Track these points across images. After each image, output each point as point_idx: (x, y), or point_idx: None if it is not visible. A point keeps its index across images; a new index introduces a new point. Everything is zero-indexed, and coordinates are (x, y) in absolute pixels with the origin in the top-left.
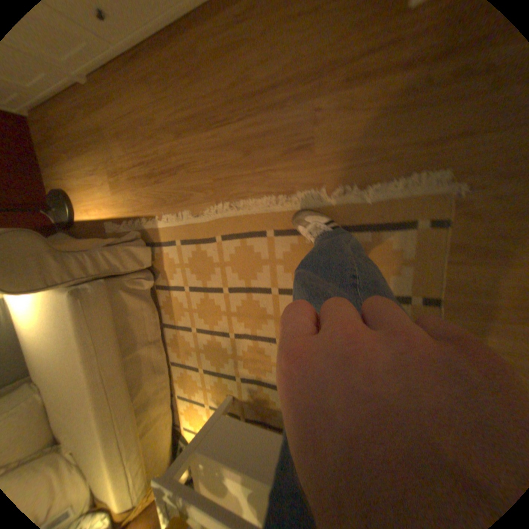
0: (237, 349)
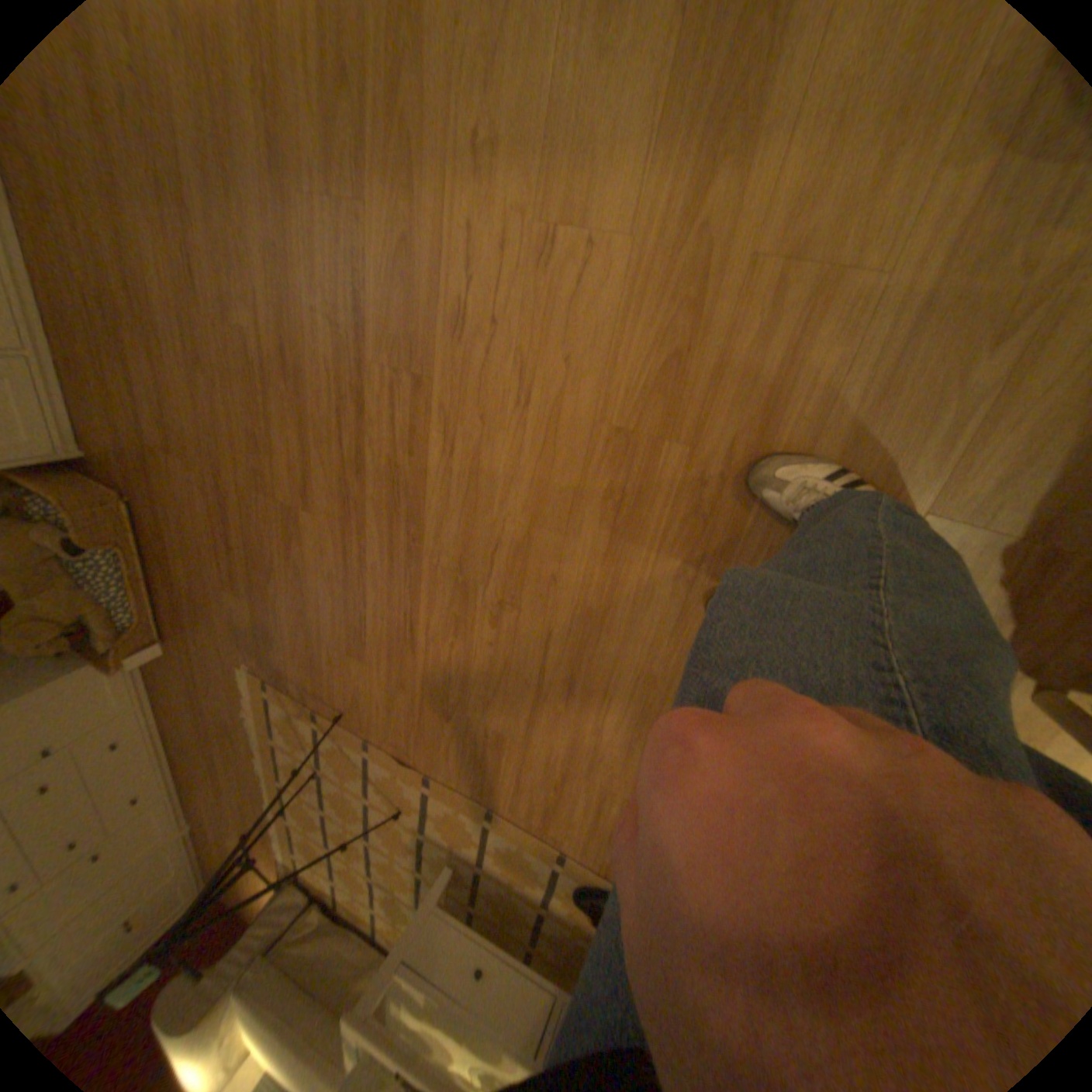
0: (375, 885)
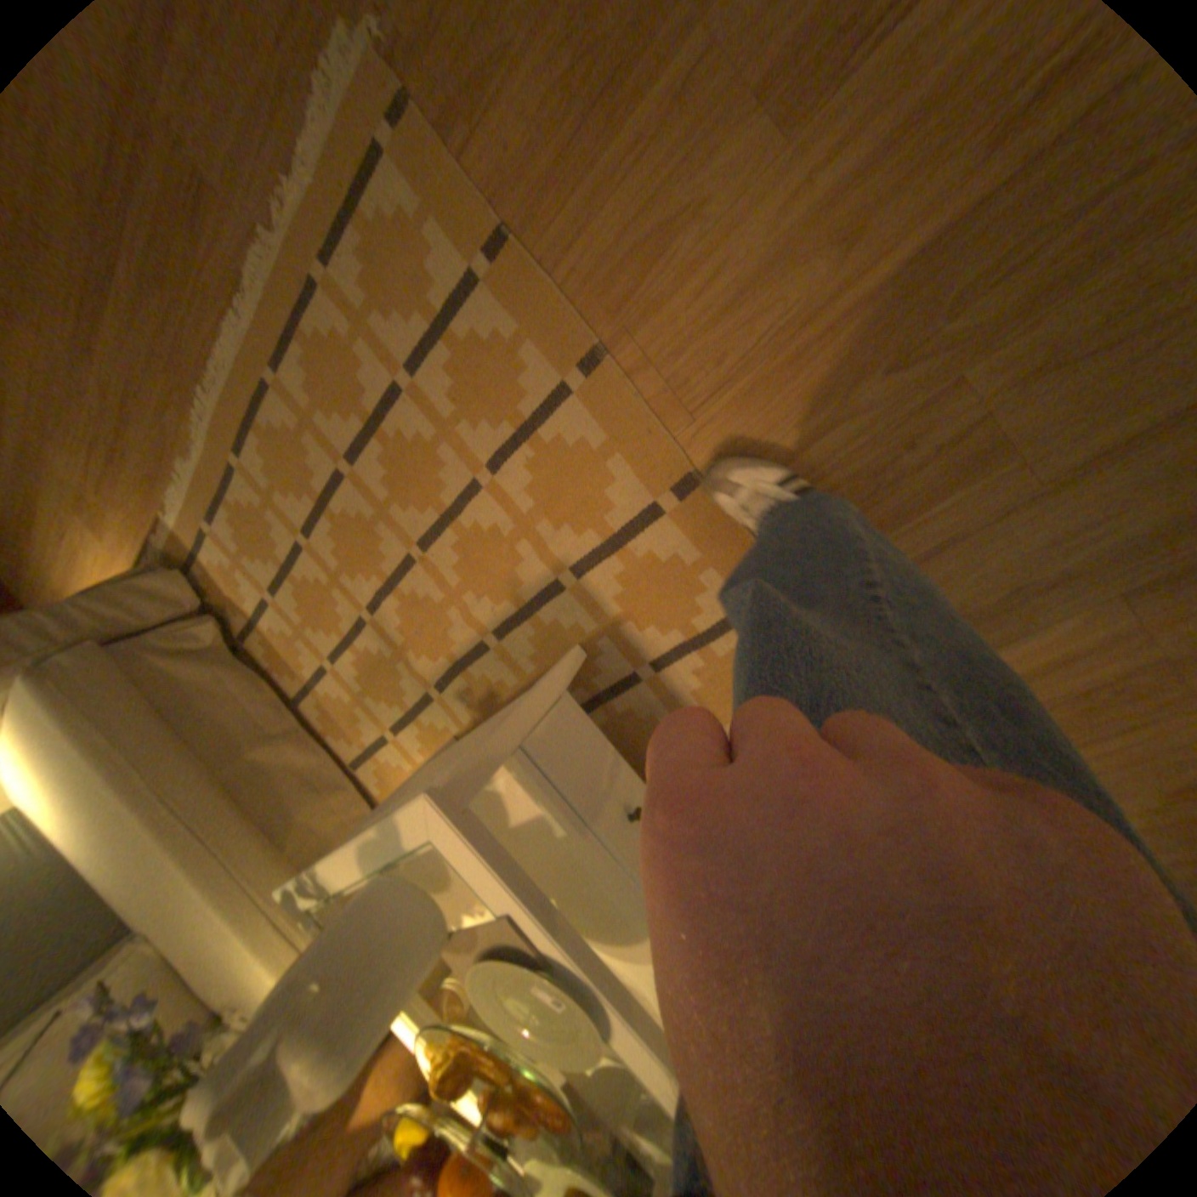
0: (388, 632)
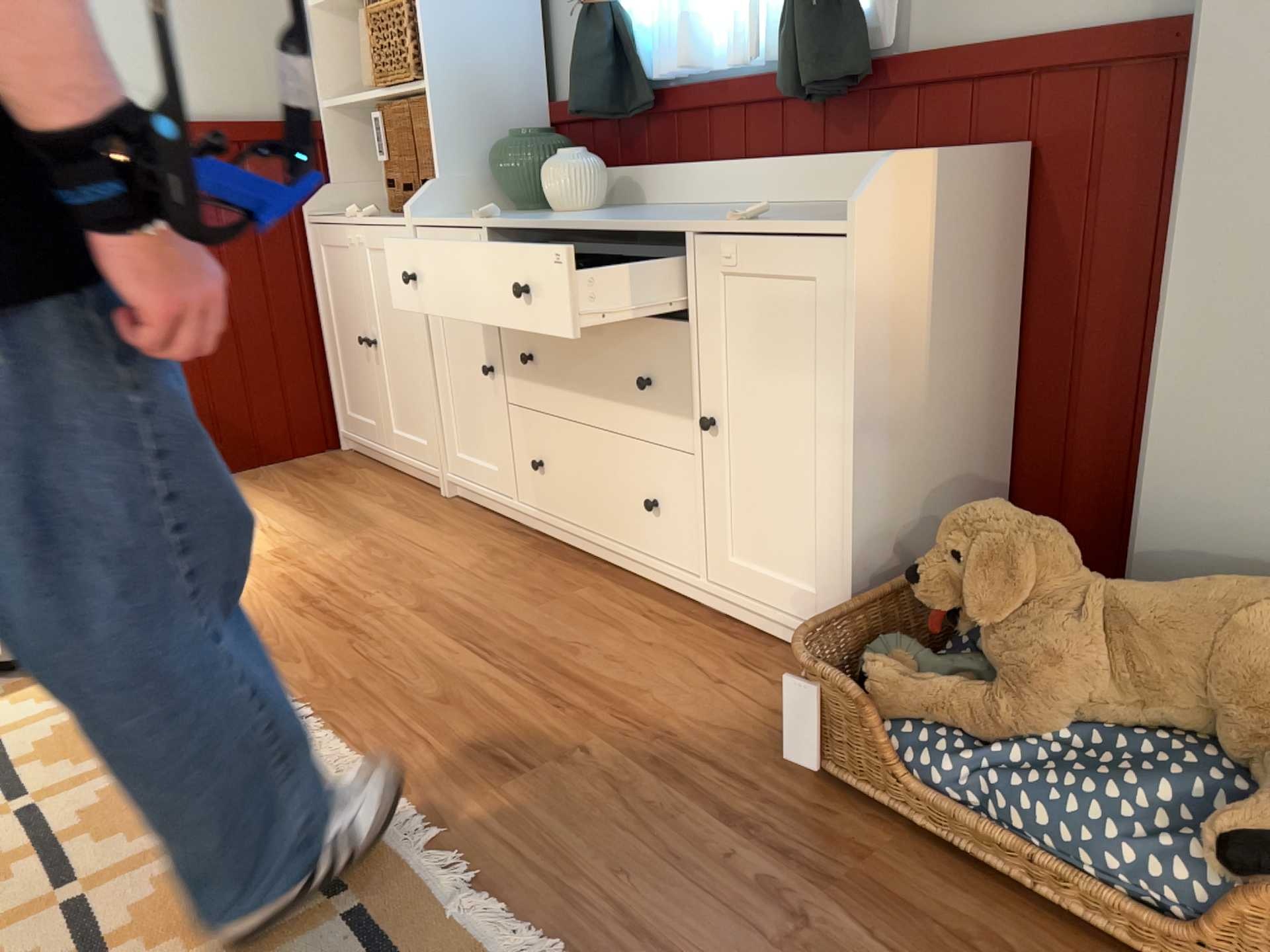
0: None
